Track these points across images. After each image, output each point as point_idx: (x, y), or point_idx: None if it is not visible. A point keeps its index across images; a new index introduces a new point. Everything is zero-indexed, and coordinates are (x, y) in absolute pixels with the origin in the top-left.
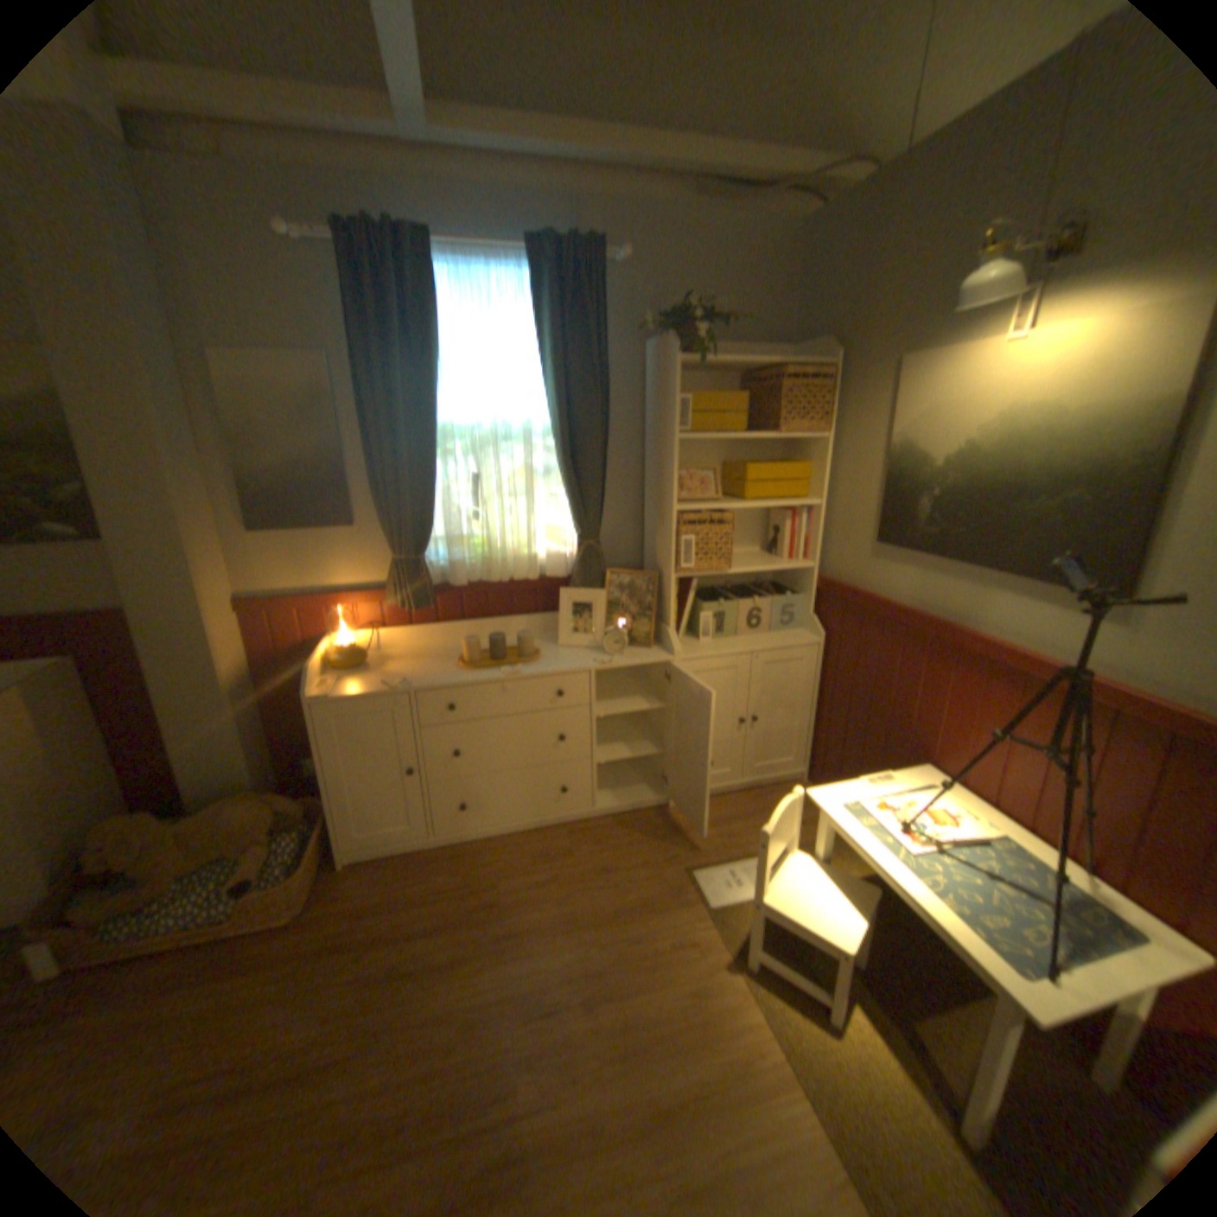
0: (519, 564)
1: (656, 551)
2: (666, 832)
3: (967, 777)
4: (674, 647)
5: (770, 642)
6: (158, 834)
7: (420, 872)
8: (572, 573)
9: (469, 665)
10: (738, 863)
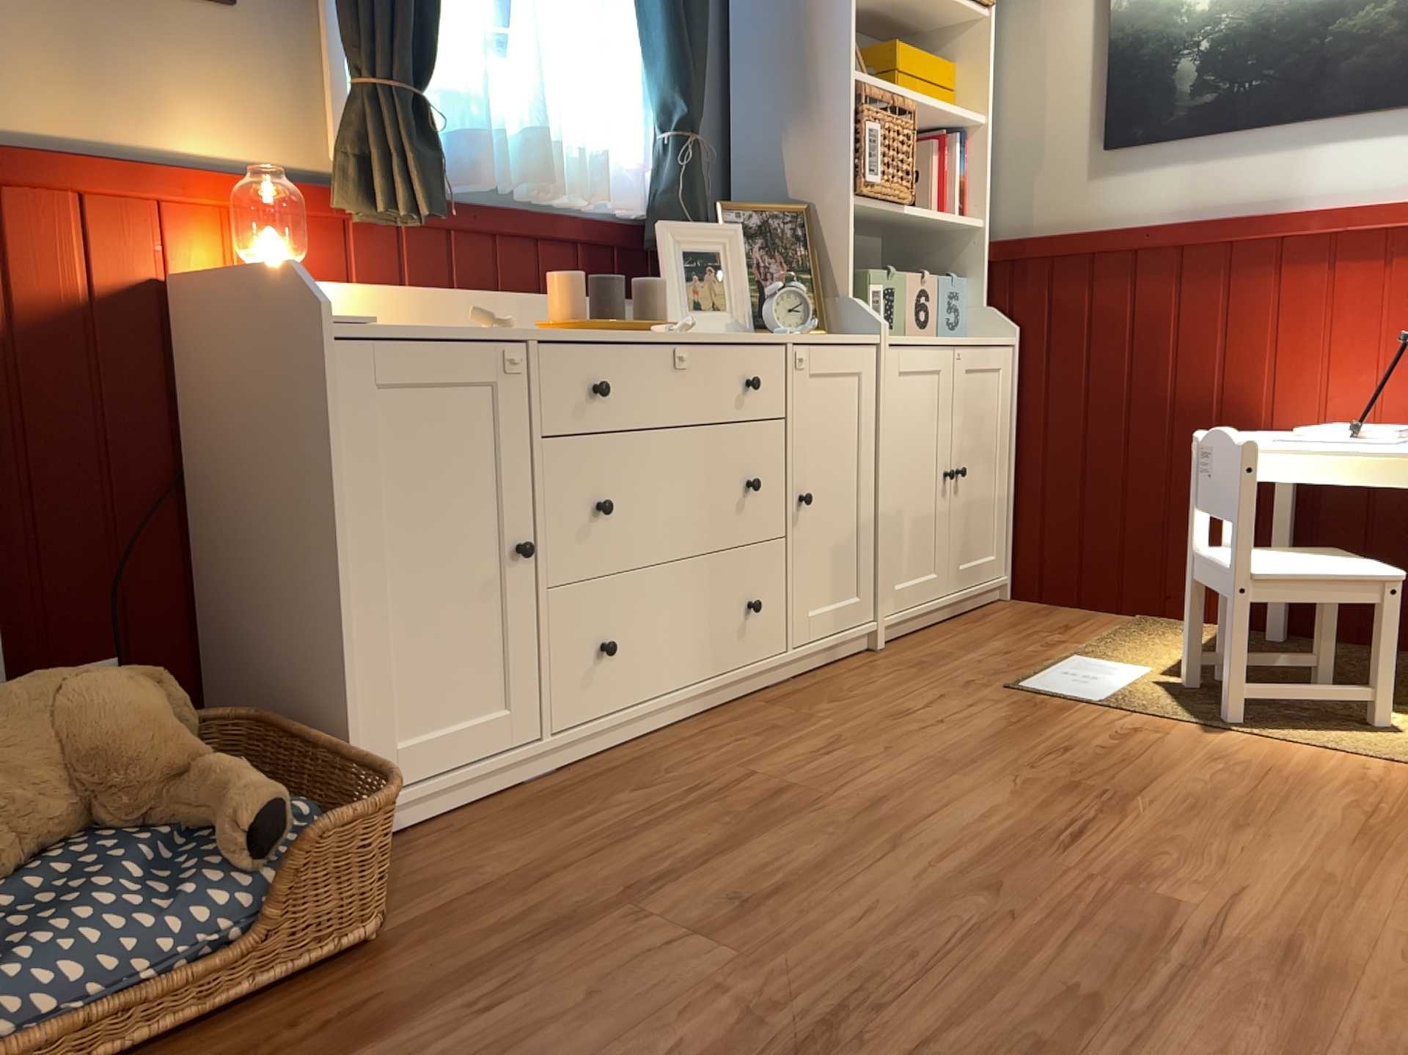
0: (561, 178)
1: (791, 176)
2: (917, 669)
3: (1319, 418)
4: (877, 321)
5: (964, 339)
6: None
7: (566, 805)
8: (654, 210)
9: (590, 321)
10: (1058, 665)
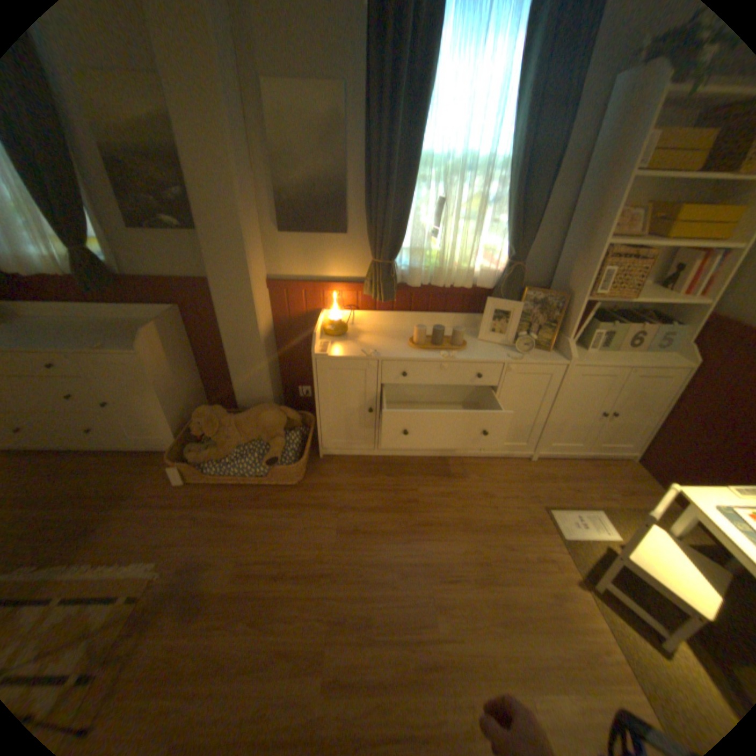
0: (458, 275)
1: (572, 276)
2: (530, 478)
3: None
4: (572, 355)
5: (650, 361)
6: (227, 420)
7: (368, 469)
8: (496, 287)
9: (418, 347)
10: (585, 512)
